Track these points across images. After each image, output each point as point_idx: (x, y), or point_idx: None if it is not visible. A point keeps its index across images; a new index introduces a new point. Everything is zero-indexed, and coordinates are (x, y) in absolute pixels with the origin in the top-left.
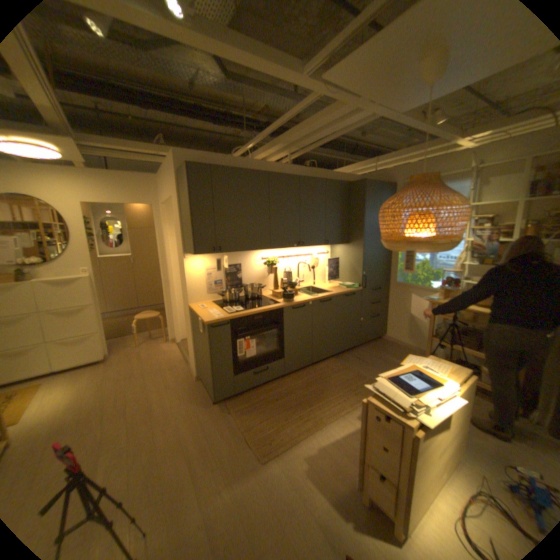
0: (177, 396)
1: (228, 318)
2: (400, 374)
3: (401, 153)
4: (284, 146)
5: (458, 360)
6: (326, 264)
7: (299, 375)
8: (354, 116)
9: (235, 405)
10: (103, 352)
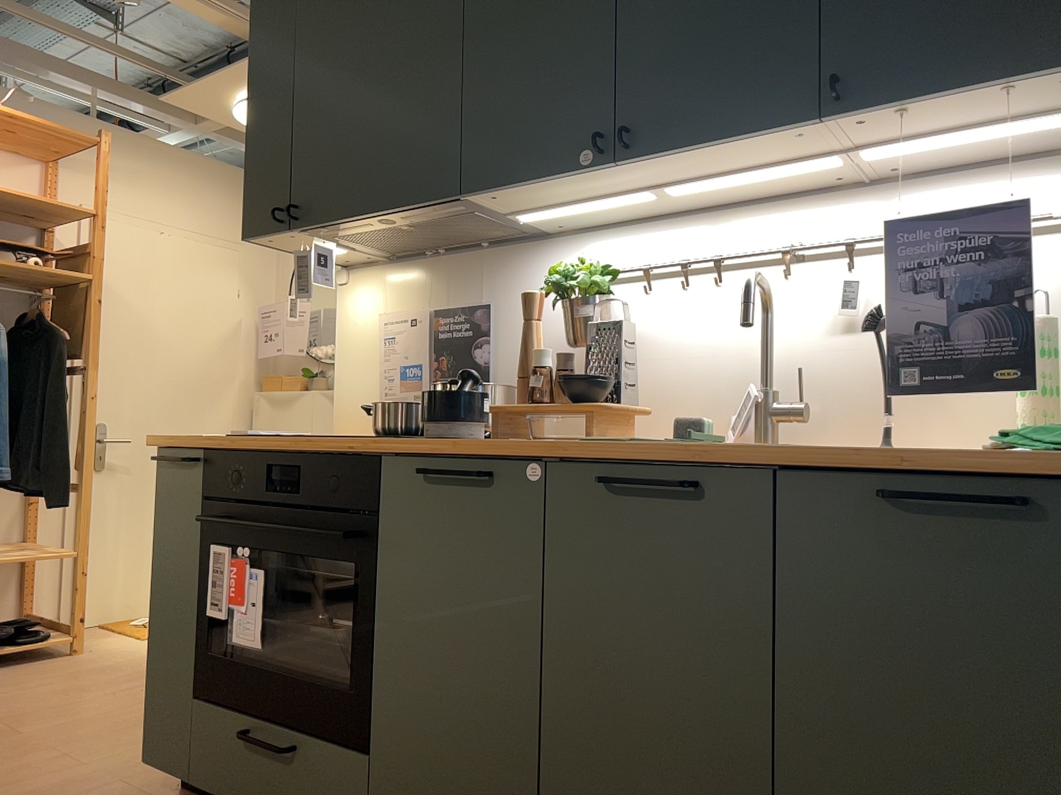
0: None
1: (207, 444)
2: None
3: None
4: None
5: None
6: None
7: None
8: None
9: None
10: None
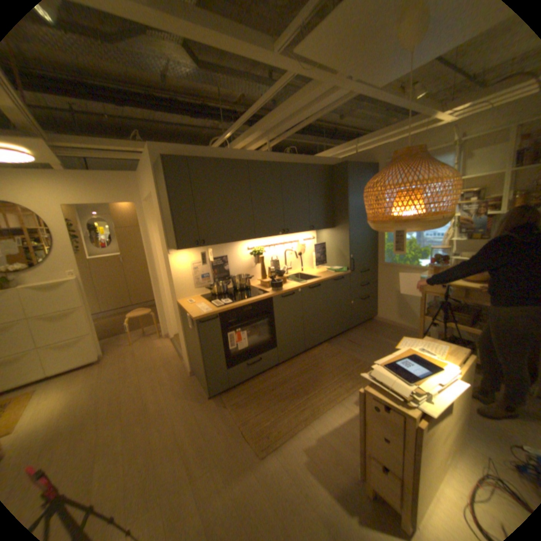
0: (172, 392)
1: (218, 311)
2: (397, 360)
3: (382, 132)
4: (262, 133)
5: (452, 337)
6: (313, 250)
7: (294, 363)
8: (331, 96)
9: (231, 398)
10: (97, 353)
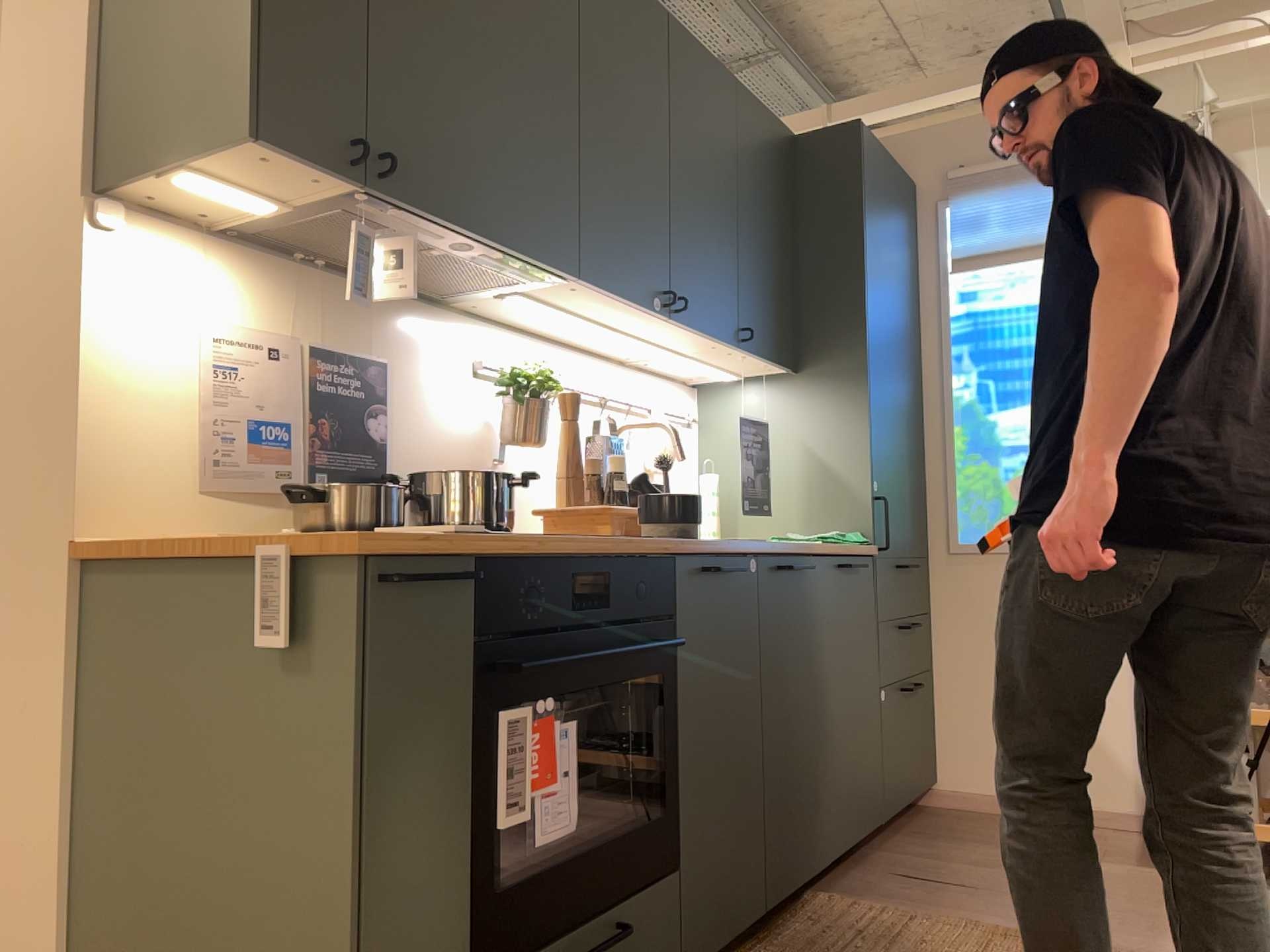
0: None
1: (468, 548)
2: None
3: (923, 93)
4: None
5: None
6: (696, 469)
7: None
8: None
9: None
10: None
